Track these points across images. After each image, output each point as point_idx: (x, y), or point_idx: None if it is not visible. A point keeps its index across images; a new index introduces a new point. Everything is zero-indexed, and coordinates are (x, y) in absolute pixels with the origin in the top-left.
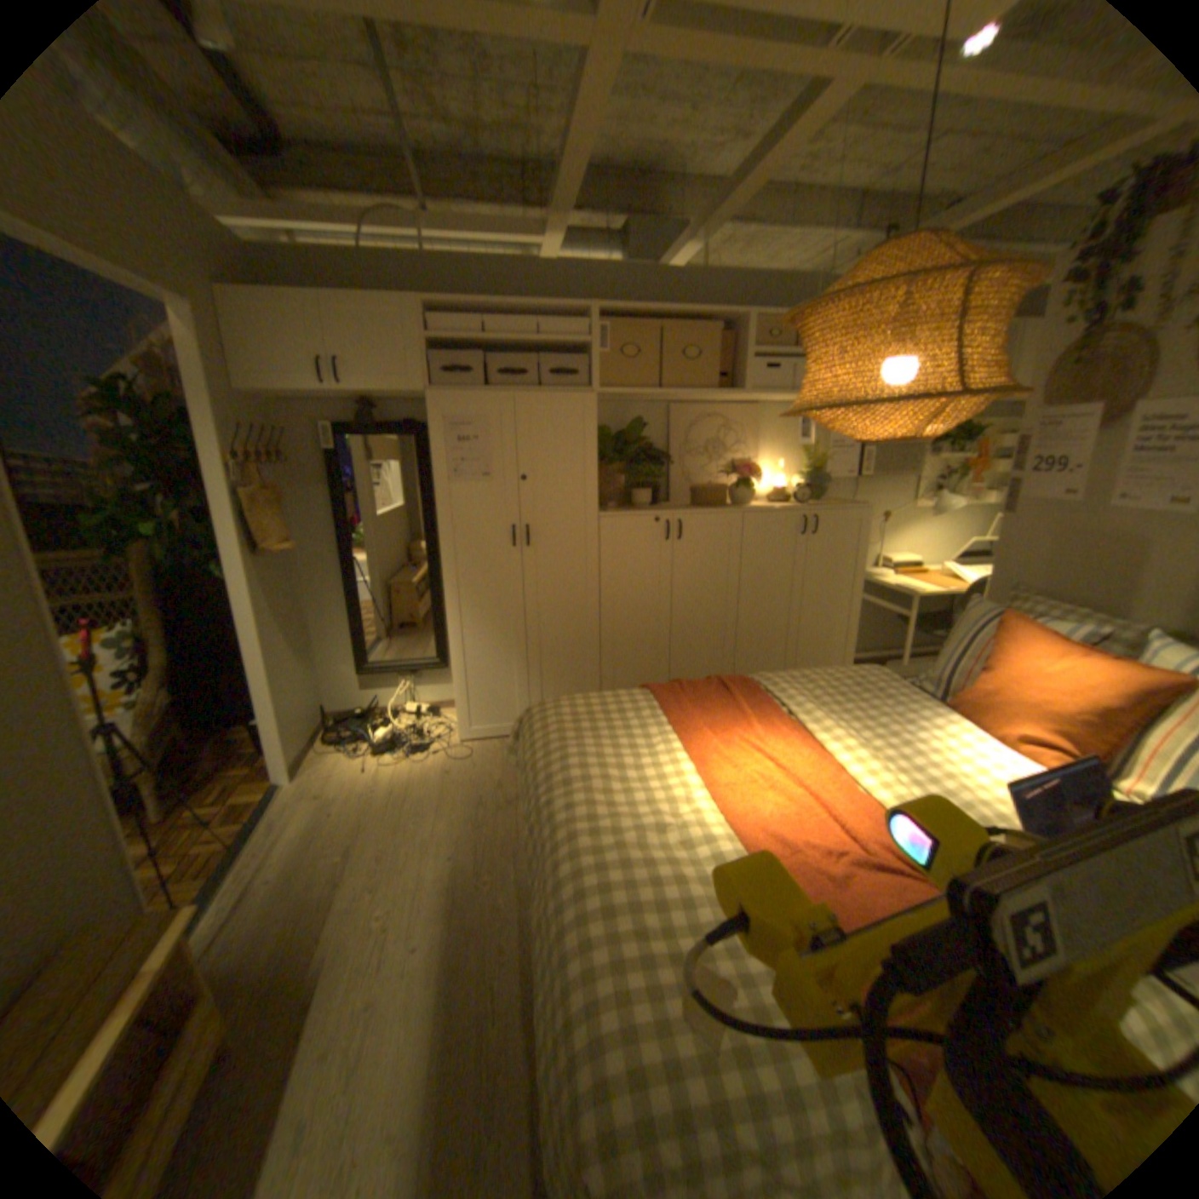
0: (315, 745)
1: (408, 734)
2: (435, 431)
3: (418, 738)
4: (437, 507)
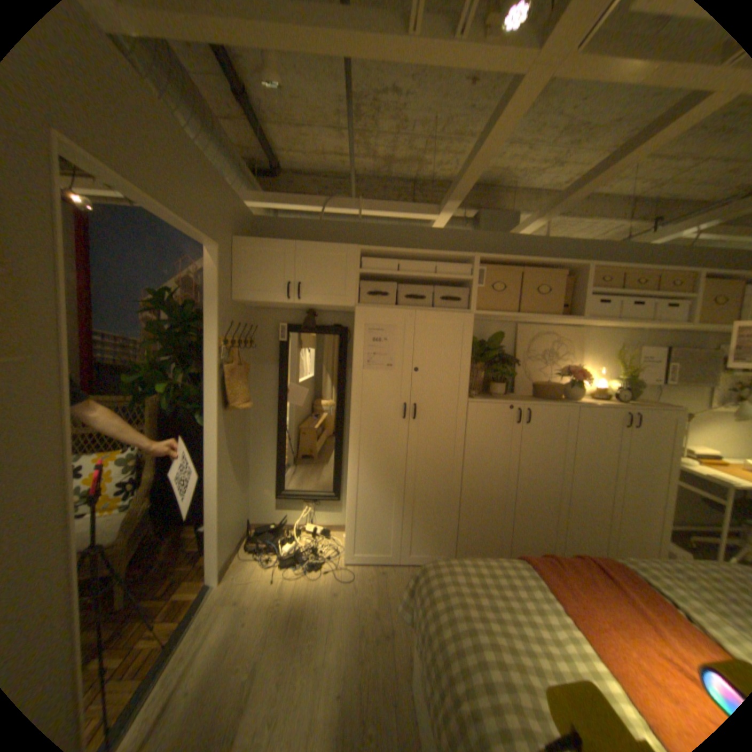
0: (240, 551)
1: (307, 553)
2: (358, 333)
3: (314, 557)
4: (352, 386)
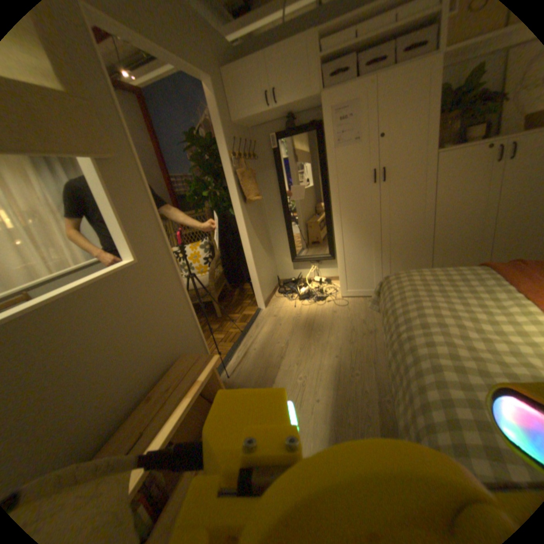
0: (275, 292)
1: (315, 290)
2: (326, 115)
3: (320, 292)
4: (328, 163)
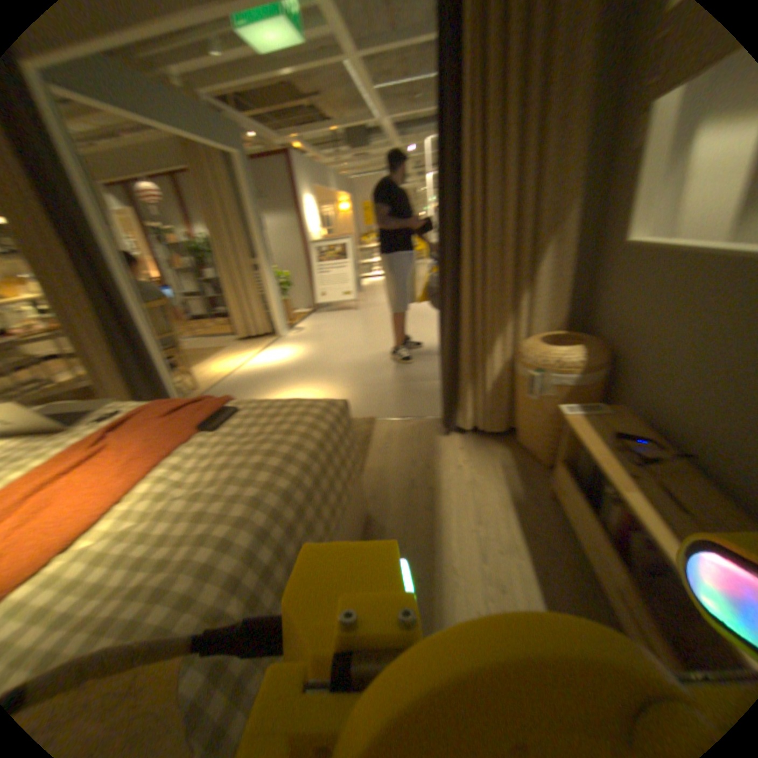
0: None
1: None
2: None
3: None
4: None
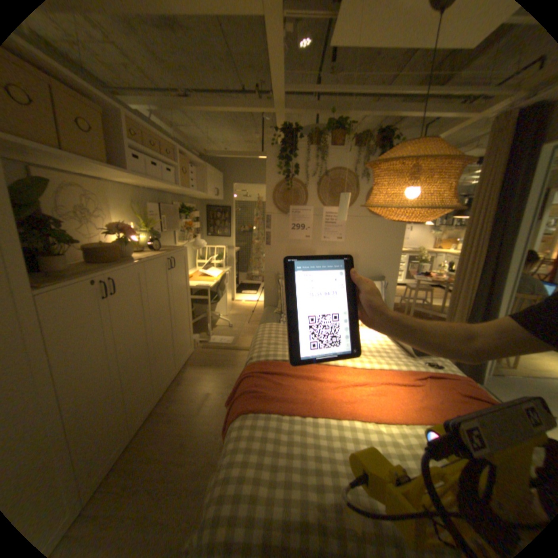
0: None
1: None
2: None
3: None
4: None
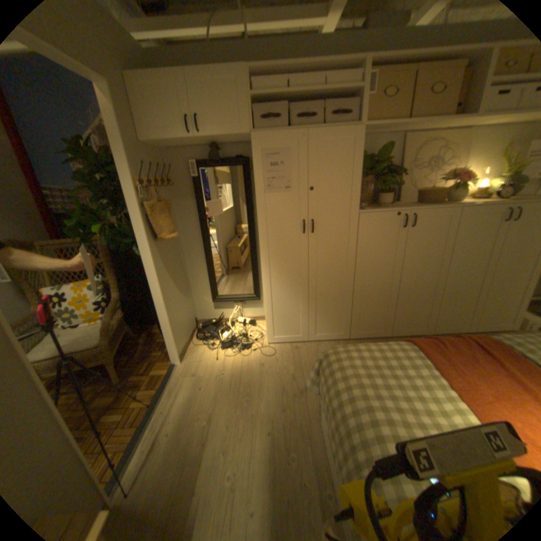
0: (193, 339)
1: (240, 337)
2: (256, 159)
3: (246, 340)
4: (258, 209)
